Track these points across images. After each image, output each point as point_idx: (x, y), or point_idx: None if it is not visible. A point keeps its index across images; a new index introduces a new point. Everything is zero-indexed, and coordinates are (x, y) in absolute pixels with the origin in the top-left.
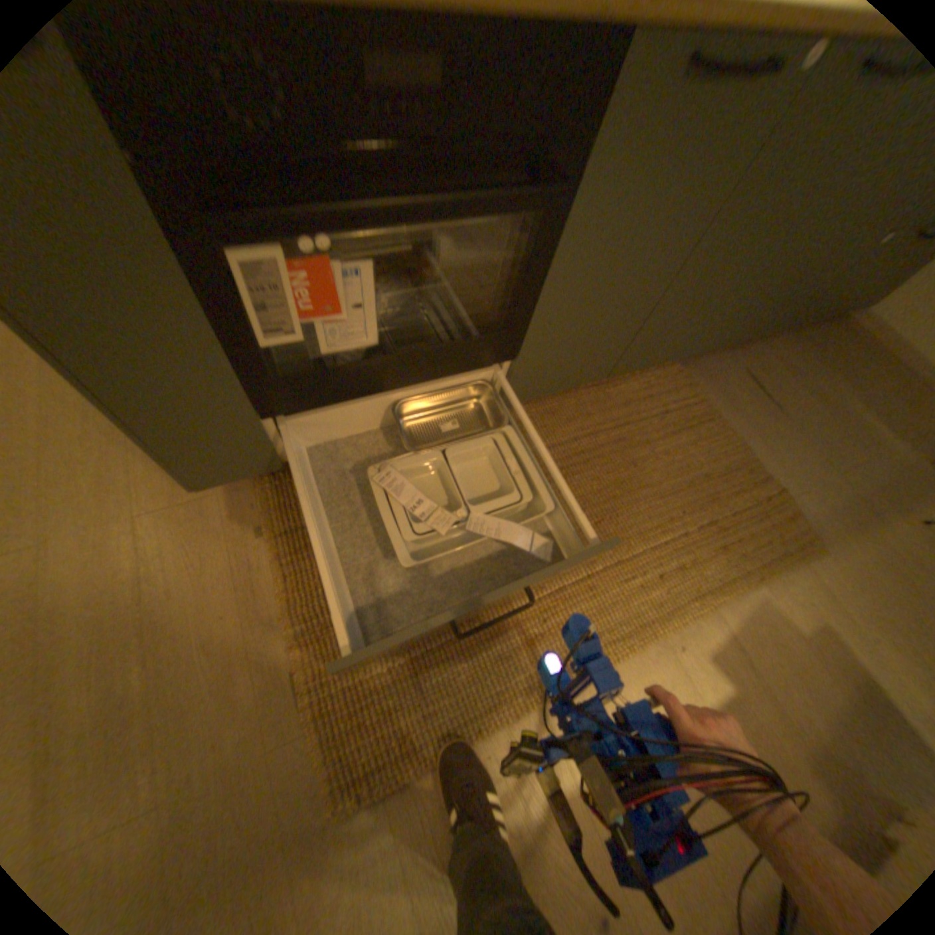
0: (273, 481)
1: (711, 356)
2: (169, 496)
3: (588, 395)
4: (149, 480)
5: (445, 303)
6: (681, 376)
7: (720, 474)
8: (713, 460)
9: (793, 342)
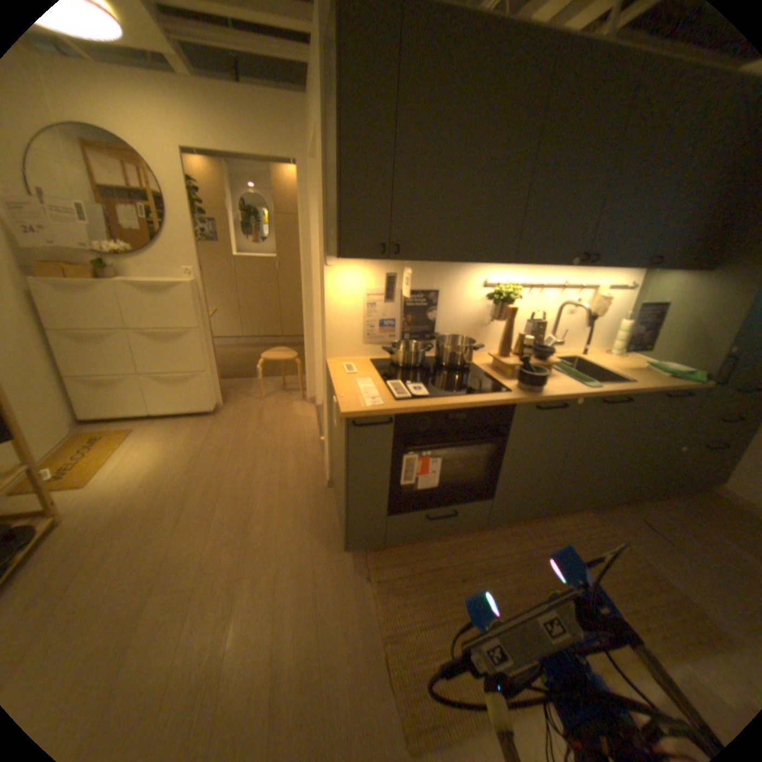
0: (374, 555)
1: (615, 510)
2: (327, 557)
3: (538, 526)
4: (319, 549)
5: (462, 472)
6: (596, 520)
7: (636, 582)
8: (629, 573)
9: (674, 505)
